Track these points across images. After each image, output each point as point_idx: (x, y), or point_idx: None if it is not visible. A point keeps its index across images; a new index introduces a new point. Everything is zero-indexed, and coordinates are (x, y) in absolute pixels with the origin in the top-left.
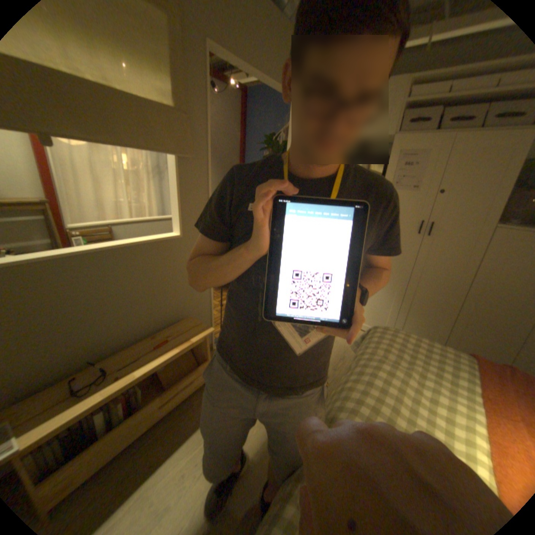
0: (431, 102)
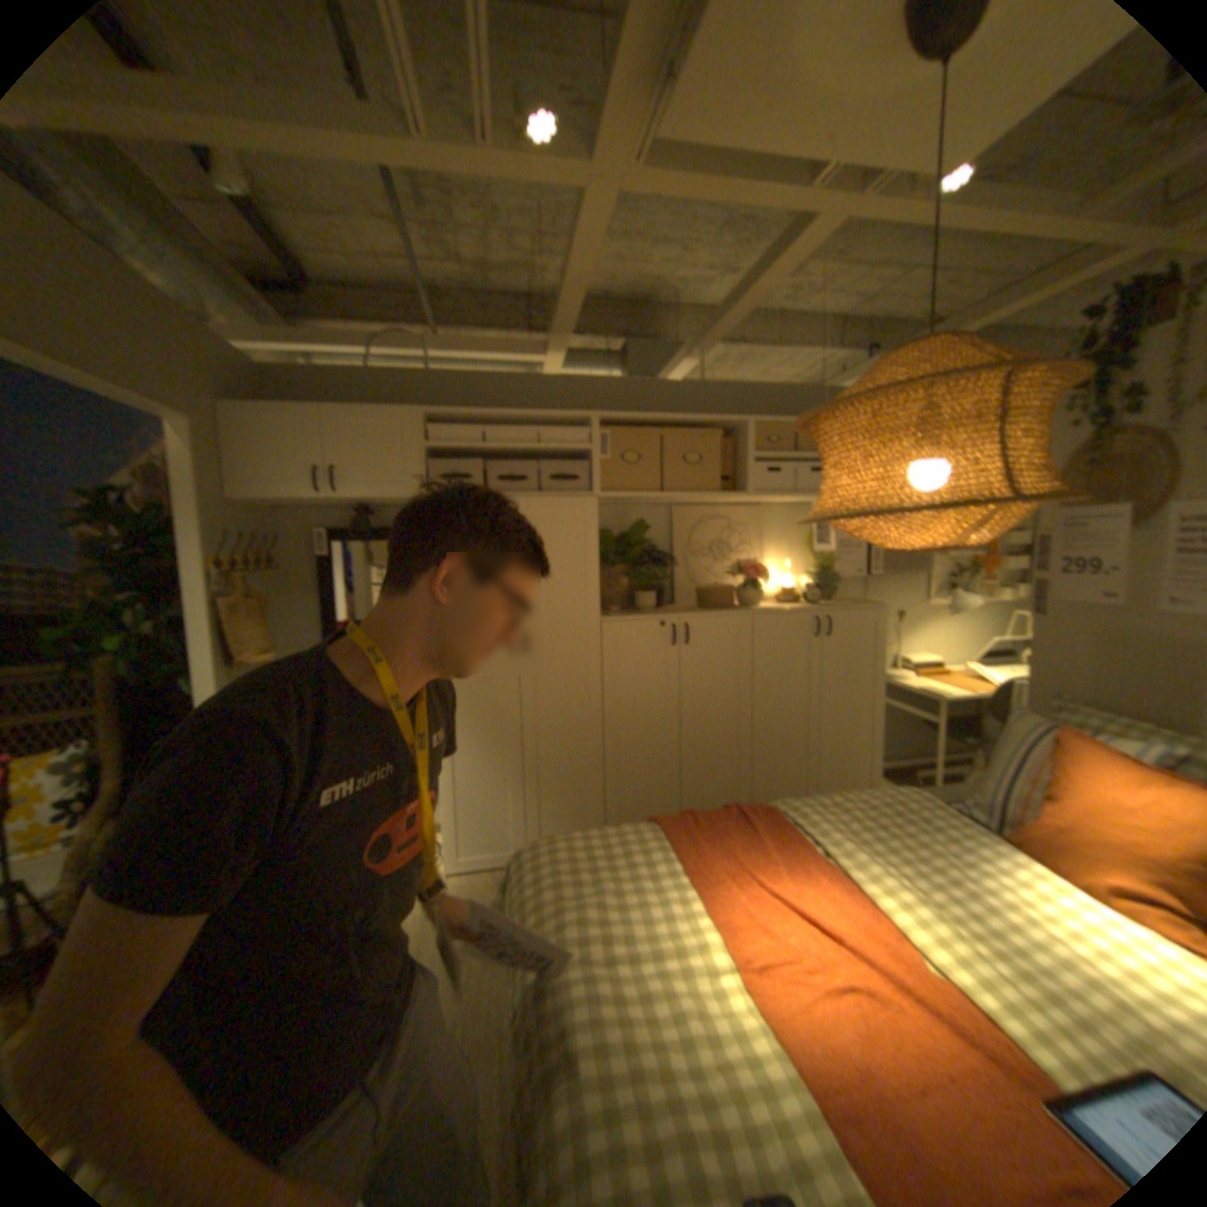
0: (459, 452)
